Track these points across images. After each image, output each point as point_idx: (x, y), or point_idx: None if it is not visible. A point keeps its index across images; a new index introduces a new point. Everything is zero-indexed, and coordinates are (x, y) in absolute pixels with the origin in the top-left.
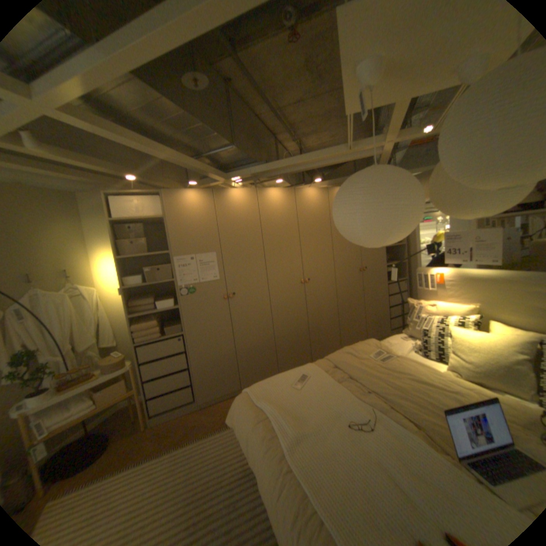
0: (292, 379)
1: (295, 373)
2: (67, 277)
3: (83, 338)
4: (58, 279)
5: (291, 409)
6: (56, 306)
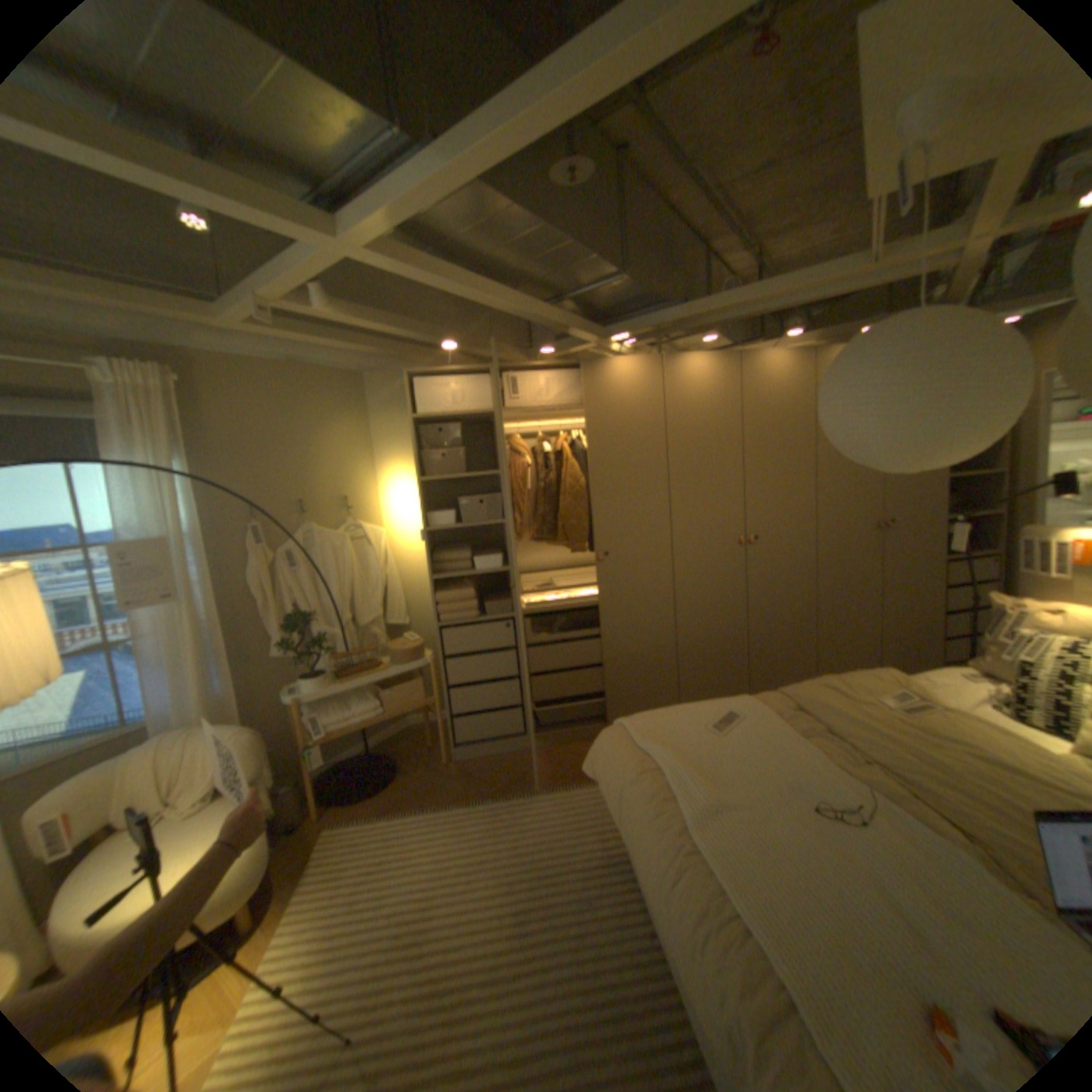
0: (709, 717)
1: (715, 708)
2: (349, 507)
3: (366, 605)
4: (338, 510)
5: (703, 762)
6: (334, 551)
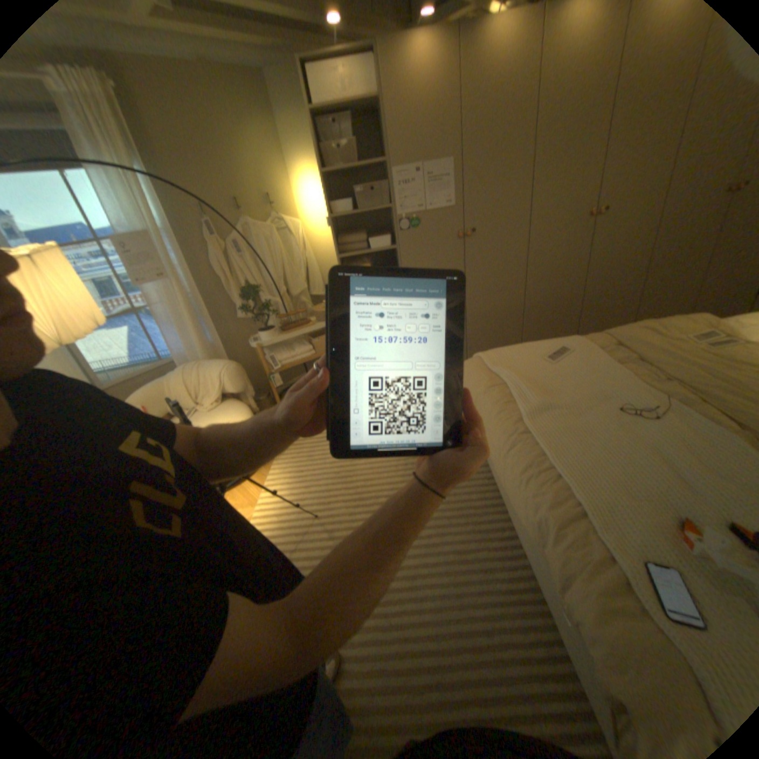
0: (545, 350)
1: (550, 344)
2: (270, 202)
3: (294, 281)
4: (262, 205)
5: (537, 379)
6: (265, 240)
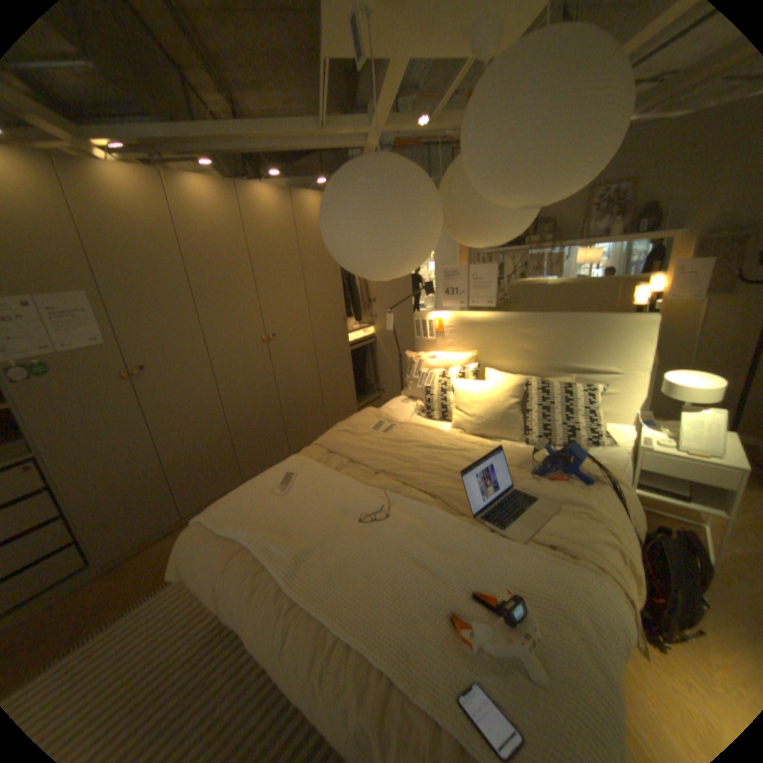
0: (272, 482)
1: (274, 474)
2: None
3: None
4: None
5: (277, 523)
6: None
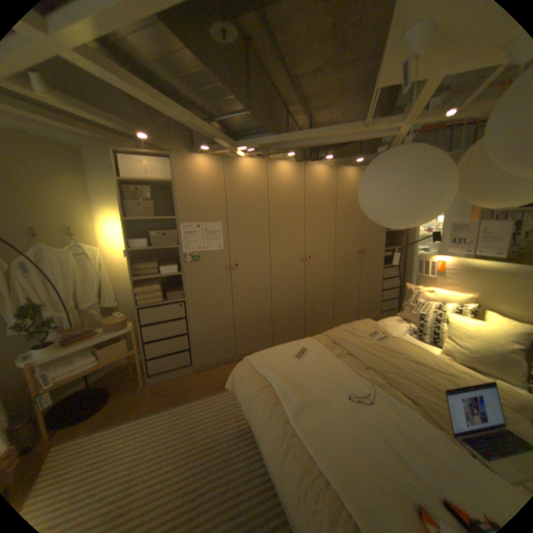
0: (293, 351)
1: (295, 345)
2: (71, 234)
3: (85, 296)
4: (62, 235)
5: (292, 378)
6: (59, 263)
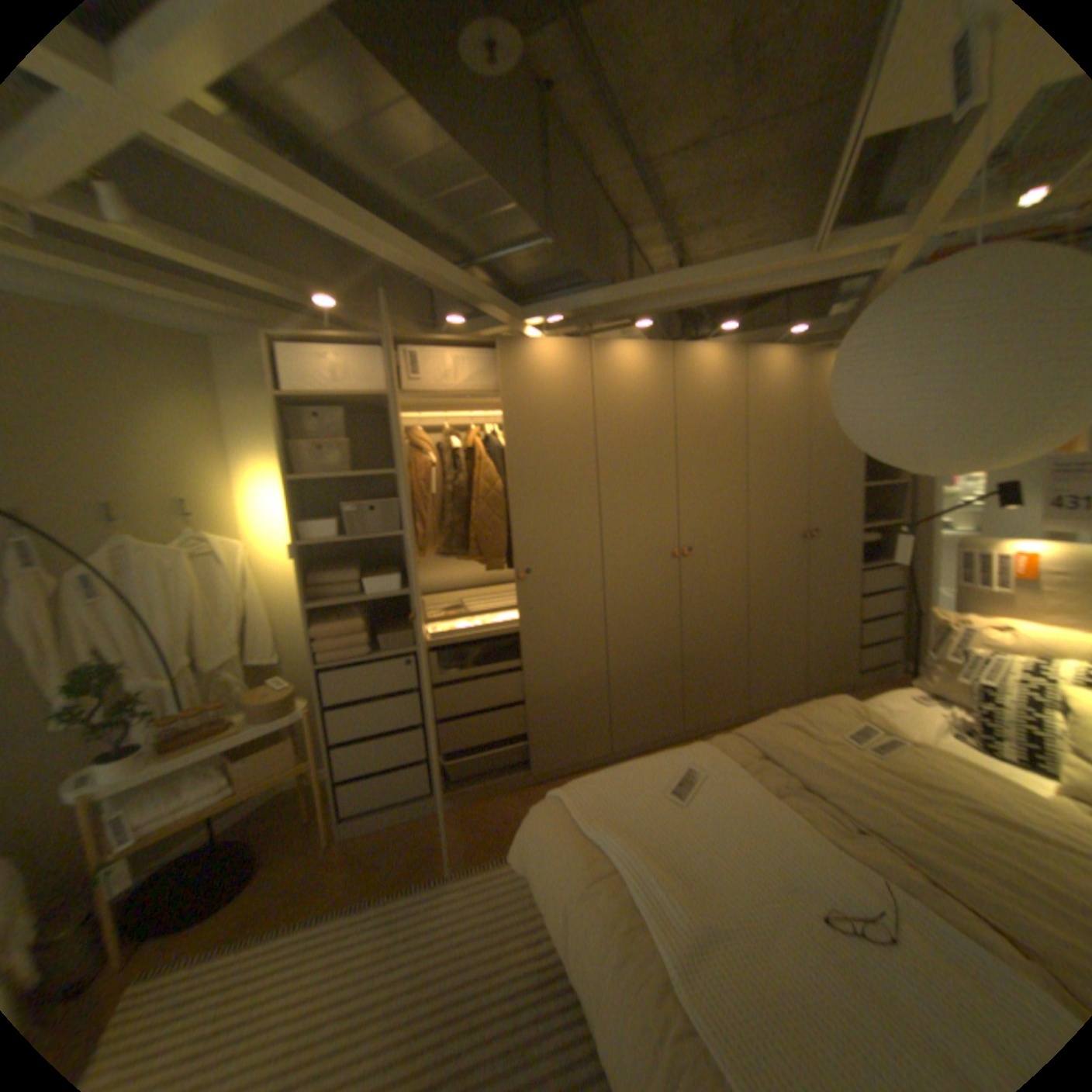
0: (665, 777)
1: (669, 764)
2: (184, 514)
3: (211, 645)
4: (166, 517)
5: (671, 854)
6: (158, 575)
